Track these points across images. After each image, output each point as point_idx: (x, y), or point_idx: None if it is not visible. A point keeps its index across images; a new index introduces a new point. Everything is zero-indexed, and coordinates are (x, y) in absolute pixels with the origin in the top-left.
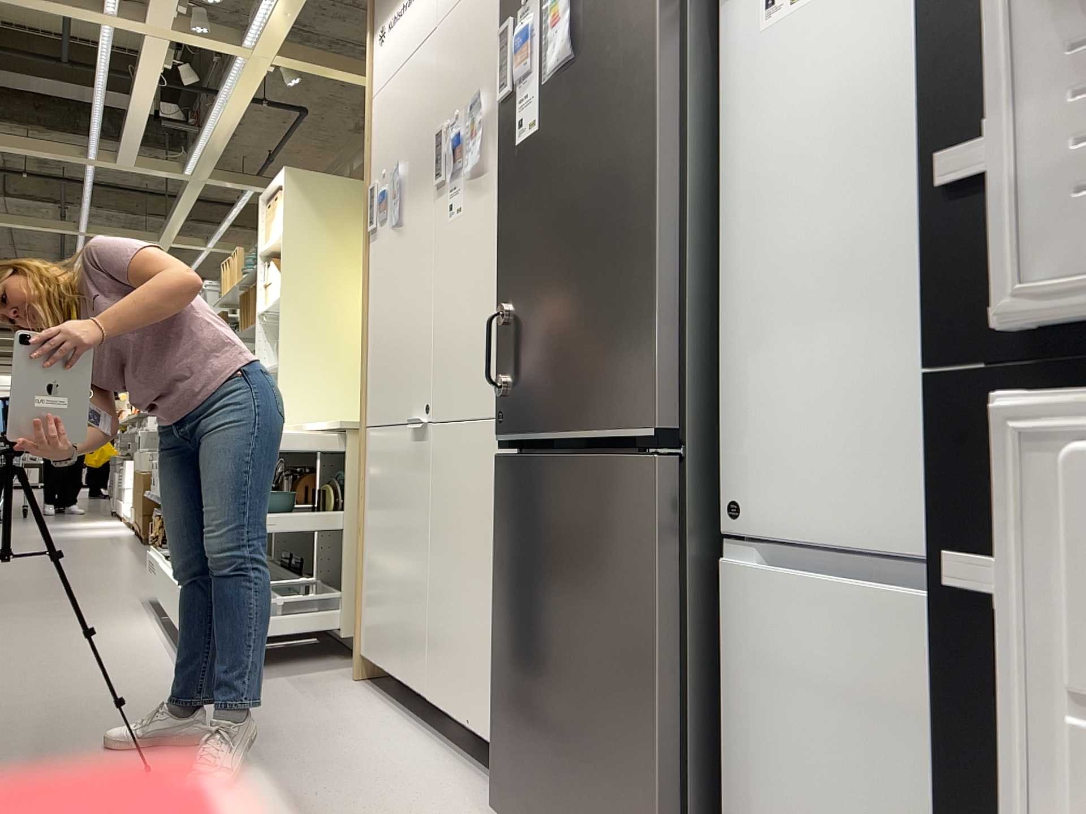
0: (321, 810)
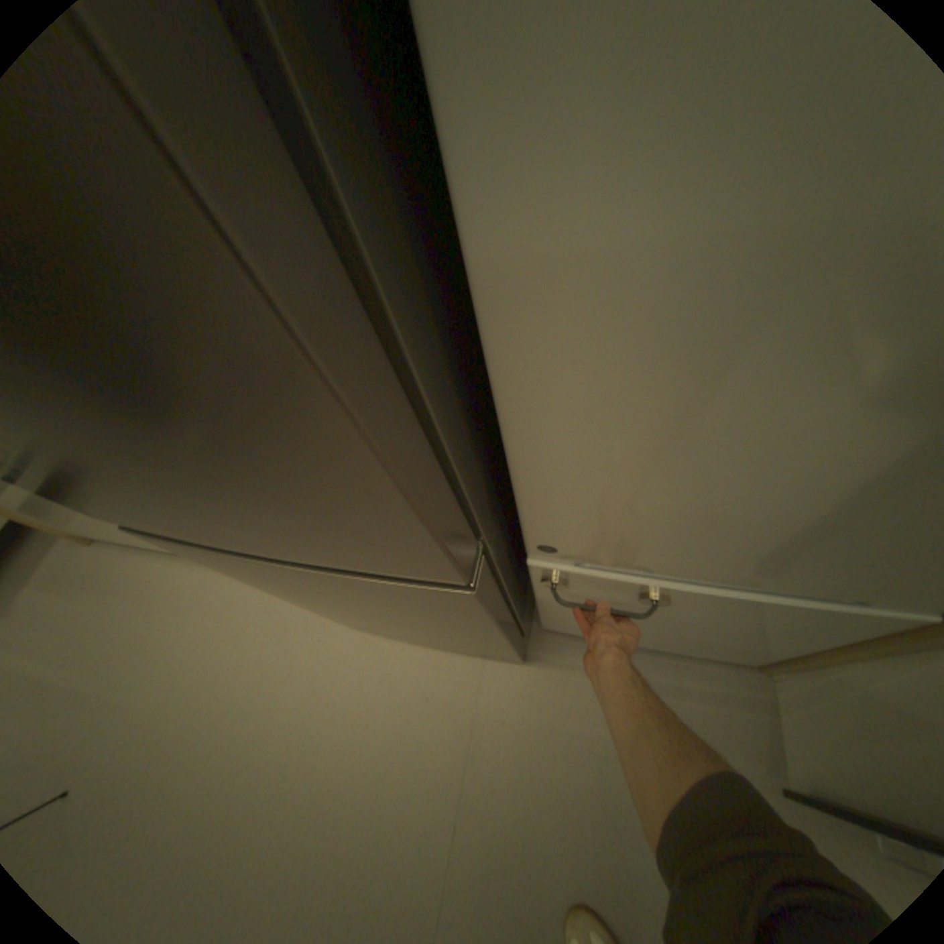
0: (229, 705)
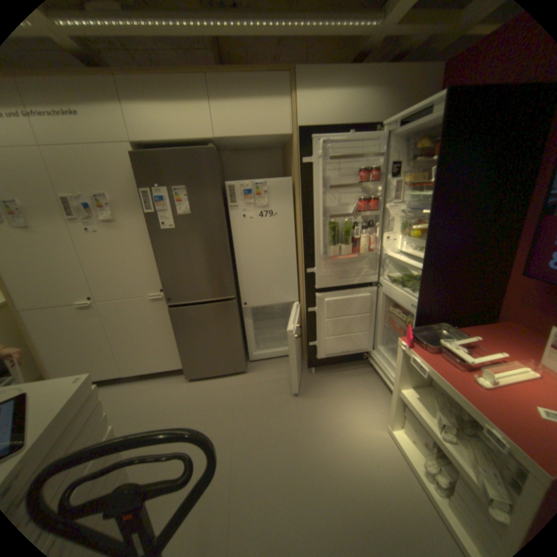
0: (144, 413)
